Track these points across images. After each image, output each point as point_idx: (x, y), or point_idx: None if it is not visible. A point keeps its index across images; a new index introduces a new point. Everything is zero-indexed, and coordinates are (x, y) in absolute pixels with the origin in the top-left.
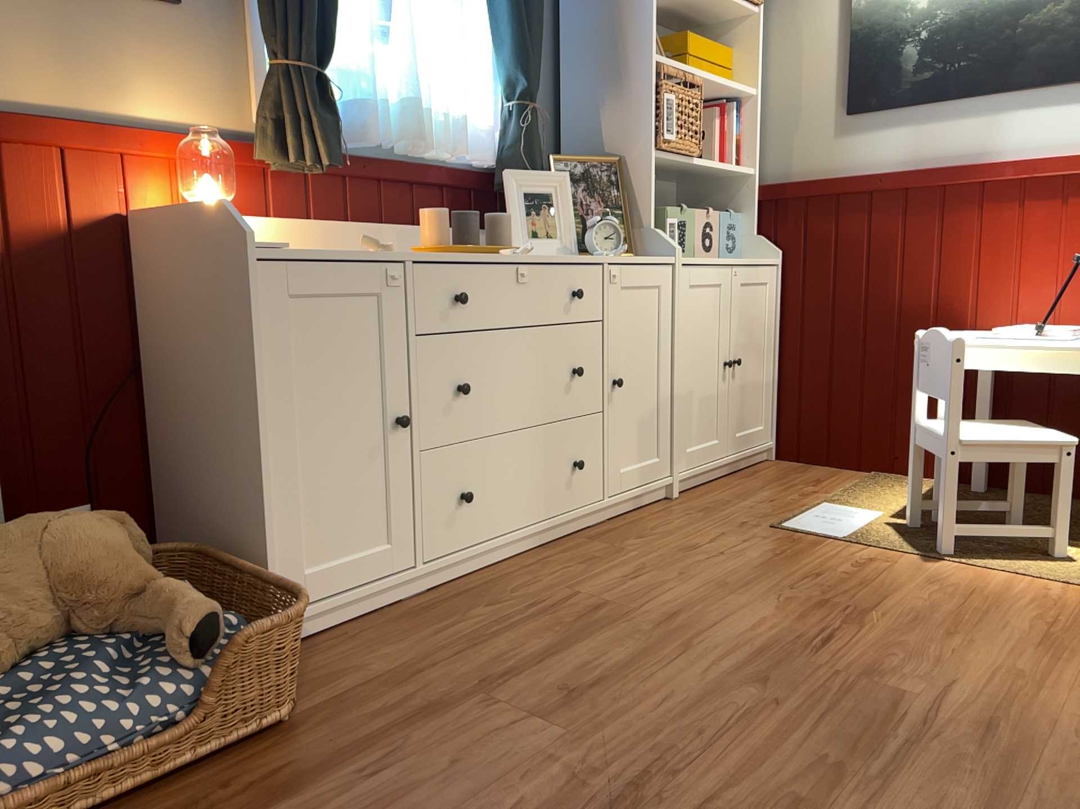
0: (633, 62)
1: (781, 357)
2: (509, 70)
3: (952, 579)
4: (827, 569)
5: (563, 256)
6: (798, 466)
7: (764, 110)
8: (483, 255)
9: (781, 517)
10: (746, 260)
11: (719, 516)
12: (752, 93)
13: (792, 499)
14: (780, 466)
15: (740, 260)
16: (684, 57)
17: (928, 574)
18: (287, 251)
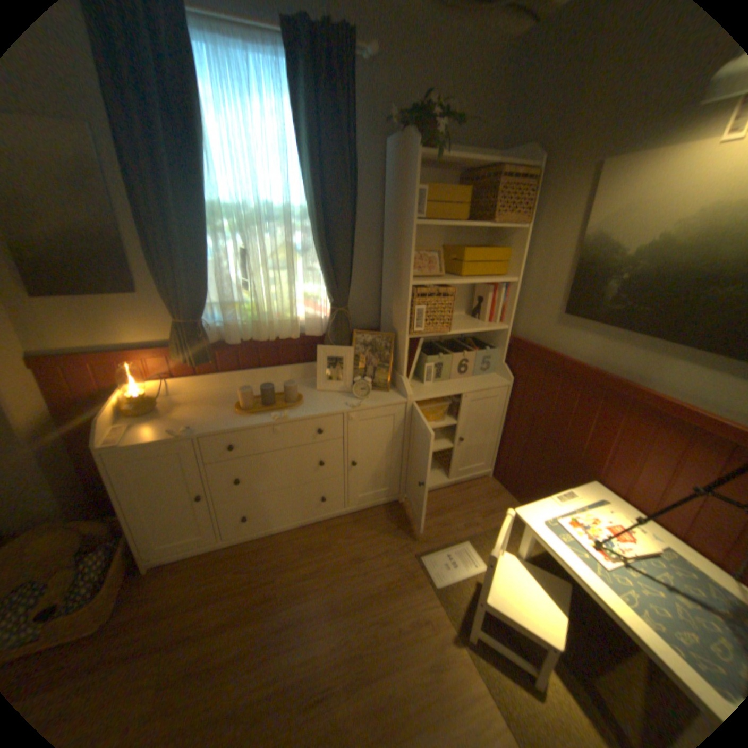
0: (403, 283)
1: (504, 433)
2: (326, 290)
3: (447, 677)
4: (395, 622)
5: (317, 411)
6: (498, 491)
7: (524, 290)
8: (263, 415)
9: (431, 548)
10: (482, 385)
11: (403, 532)
12: (513, 281)
13: (456, 529)
14: (487, 488)
15: (476, 386)
16: (462, 263)
17: (440, 662)
18: (128, 440)
